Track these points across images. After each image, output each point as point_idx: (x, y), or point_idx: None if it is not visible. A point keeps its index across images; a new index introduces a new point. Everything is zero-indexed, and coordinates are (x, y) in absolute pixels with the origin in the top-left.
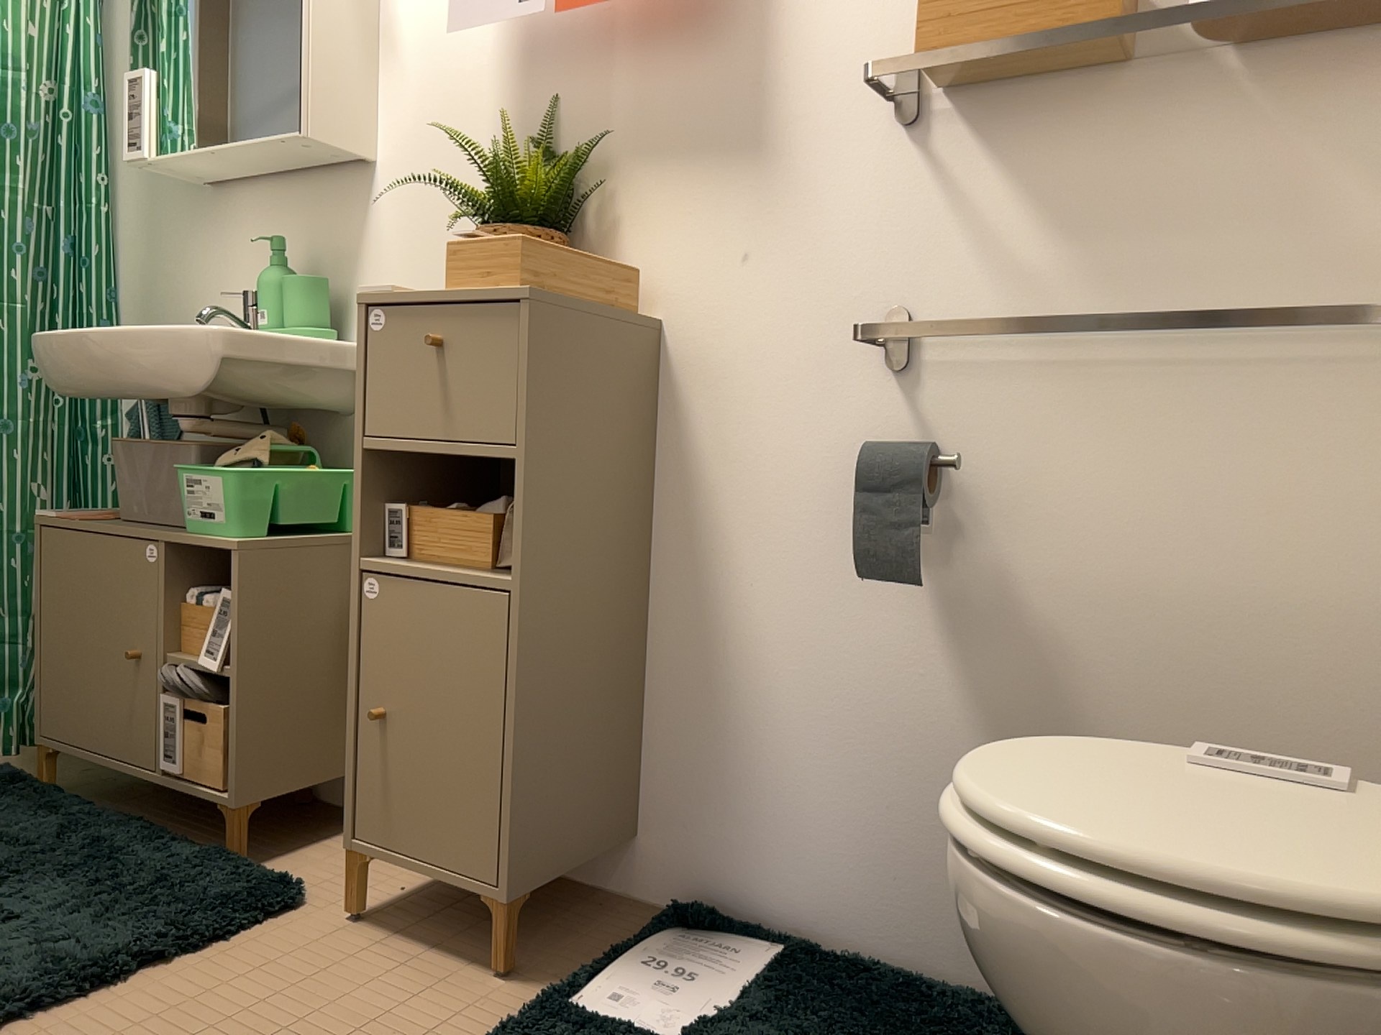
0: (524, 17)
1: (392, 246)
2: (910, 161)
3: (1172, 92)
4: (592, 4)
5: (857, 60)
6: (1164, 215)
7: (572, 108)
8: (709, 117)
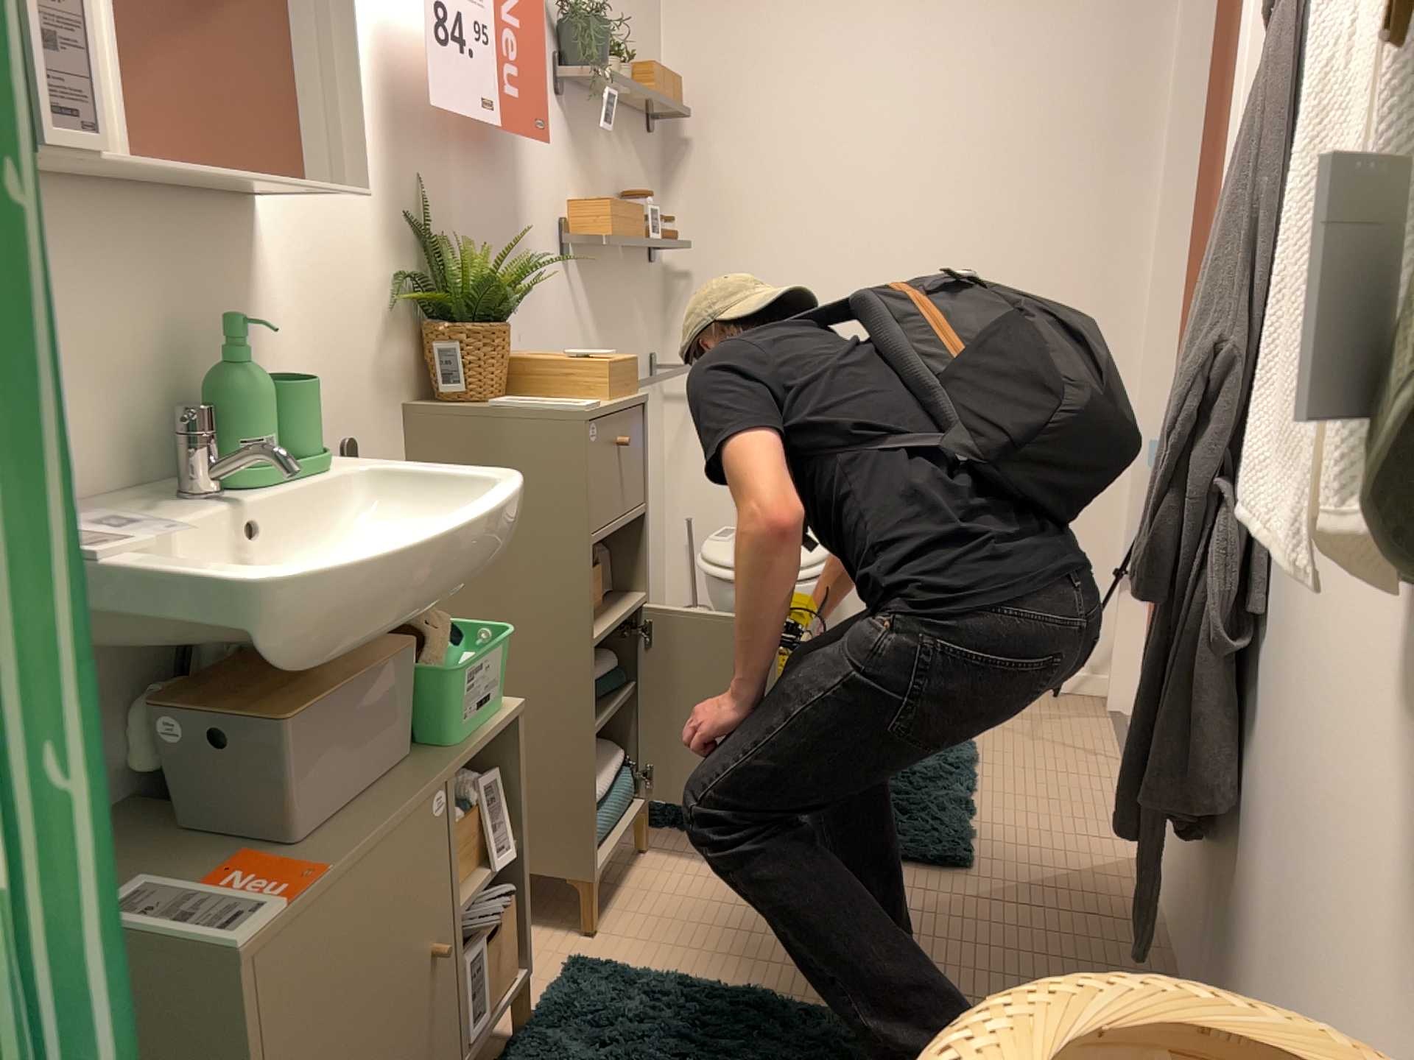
0: (487, 117)
1: (286, 315)
2: (567, 280)
3: (616, 261)
4: (516, 128)
5: (550, 208)
6: (617, 320)
7: (430, 188)
8: (501, 226)
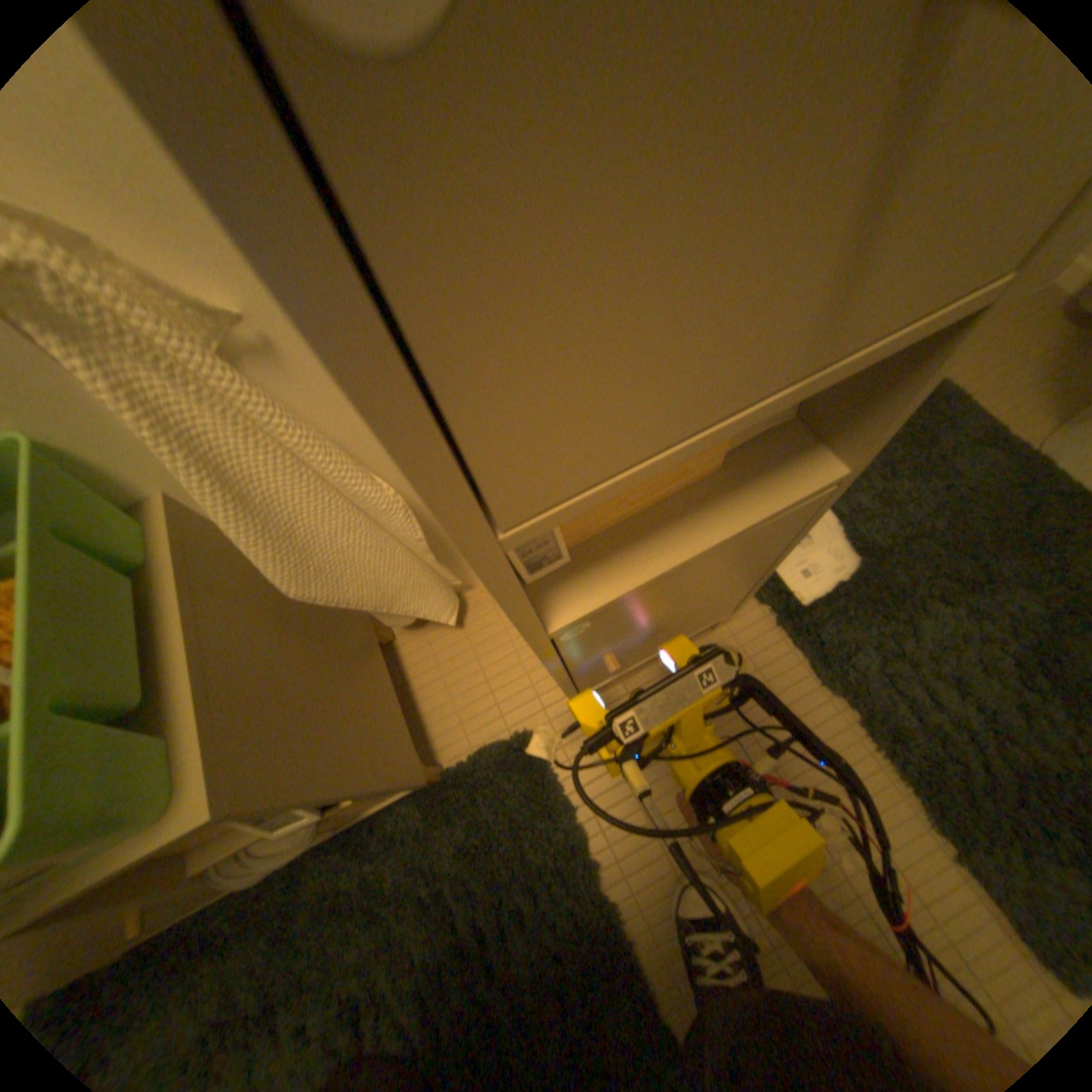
0: None
1: None
2: None
3: None
4: None
5: None
6: None
7: None
8: None
